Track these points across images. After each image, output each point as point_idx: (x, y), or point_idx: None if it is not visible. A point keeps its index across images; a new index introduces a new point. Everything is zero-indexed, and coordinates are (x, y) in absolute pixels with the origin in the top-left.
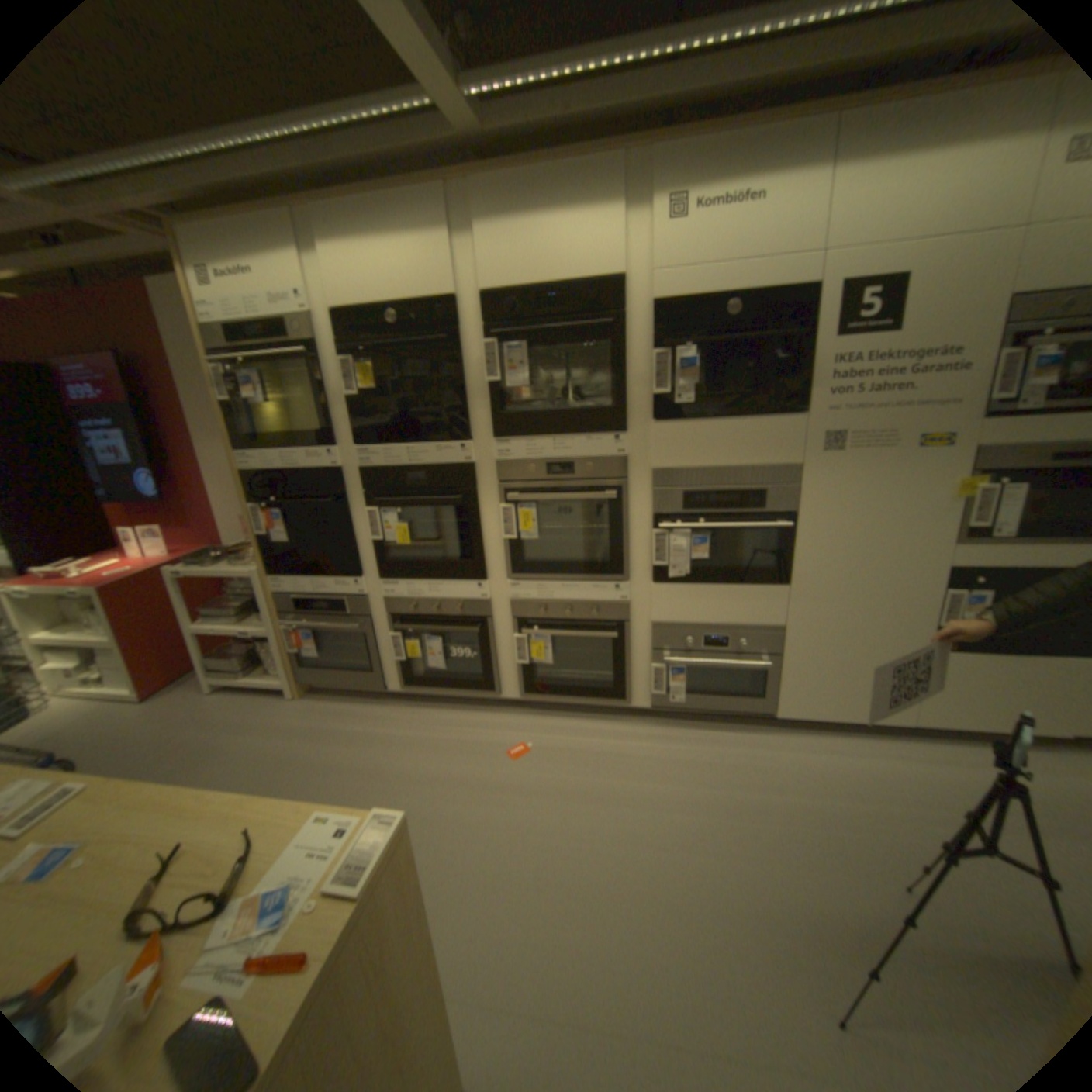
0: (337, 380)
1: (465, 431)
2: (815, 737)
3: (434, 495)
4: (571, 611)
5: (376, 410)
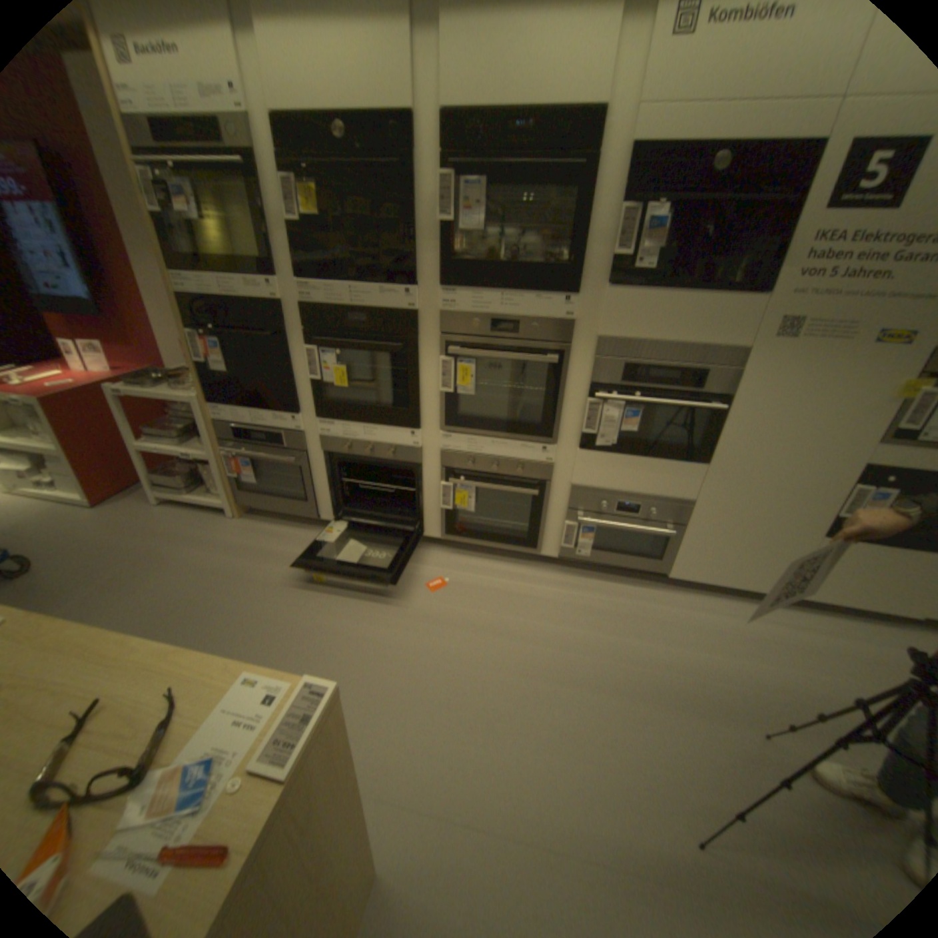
0: (279, 201)
1: (412, 274)
2: (698, 594)
3: (375, 339)
4: (498, 466)
5: (319, 241)
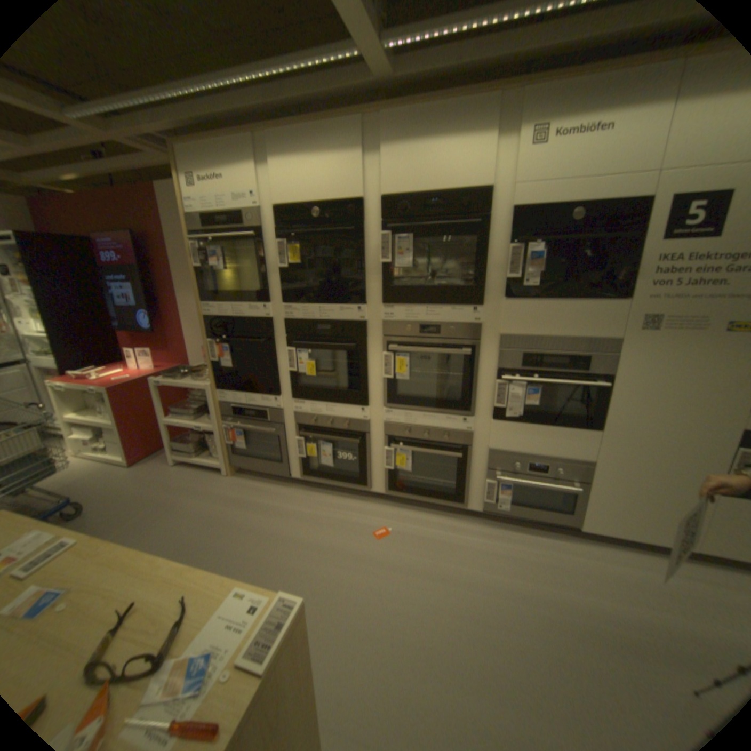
0: (275, 256)
1: (362, 297)
2: (612, 549)
3: (336, 342)
4: (428, 434)
5: (300, 279)
